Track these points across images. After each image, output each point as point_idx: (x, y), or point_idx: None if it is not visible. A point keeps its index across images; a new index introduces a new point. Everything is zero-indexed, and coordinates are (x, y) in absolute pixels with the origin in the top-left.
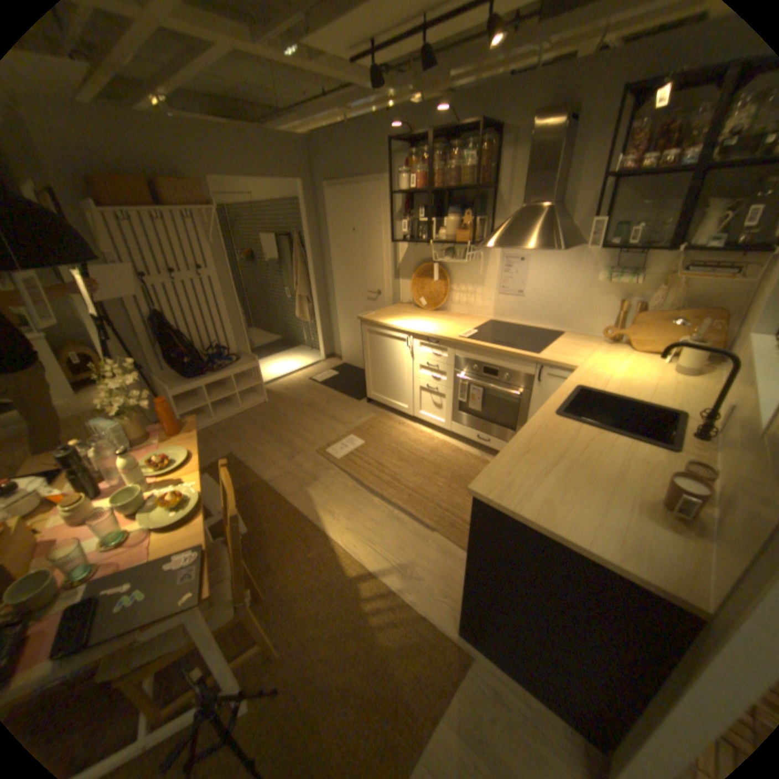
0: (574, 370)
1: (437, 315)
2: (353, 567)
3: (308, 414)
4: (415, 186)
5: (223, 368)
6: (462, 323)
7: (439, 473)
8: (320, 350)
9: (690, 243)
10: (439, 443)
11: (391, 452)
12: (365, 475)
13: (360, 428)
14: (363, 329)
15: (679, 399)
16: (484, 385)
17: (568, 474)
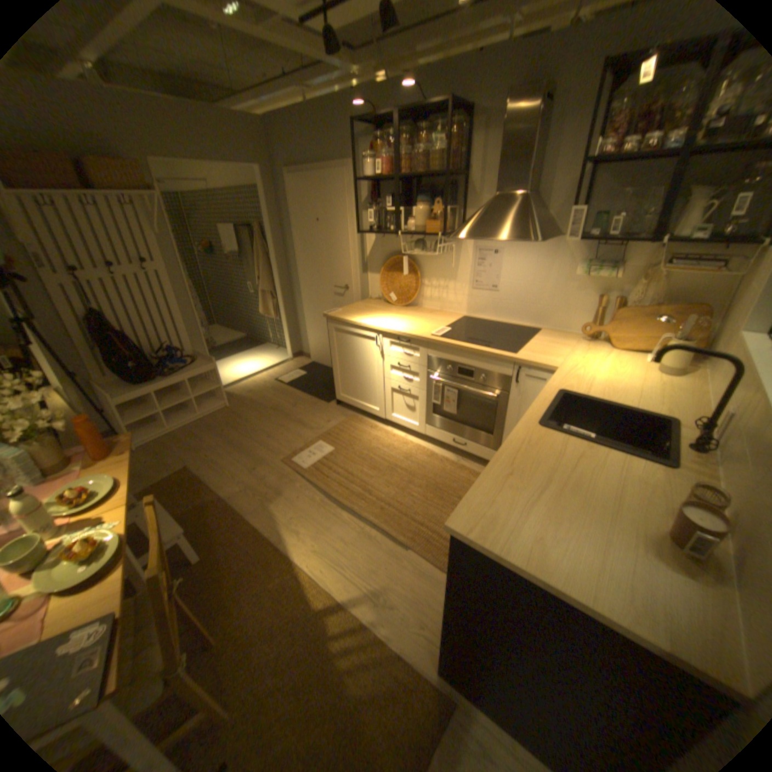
0: (554, 371)
1: (408, 312)
2: (320, 598)
3: (273, 419)
4: (381, 173)
5: (175, 372)
6: (435, 320)
7: (414, 482)
8: (287, 349)
9: (673, 235)
10: (413, 448)
11: (363, 461)
12: (334, 487)
13: (329, 434)
14: (330, 327)
15: (668, 403)
16: (459, 387)
17: (559, 502)
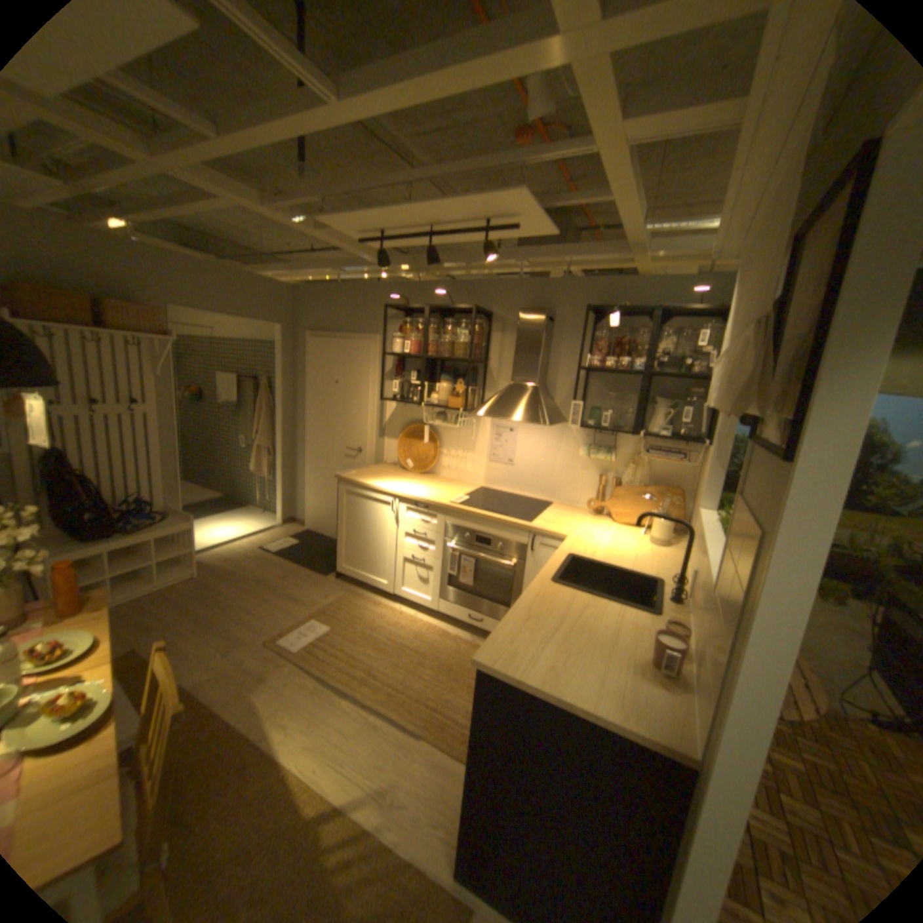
0: (564, 538)
1: (425, 478)
2: (312, 802)
3: (255, 593)
4: (407, 350)
5: (139, 530)
6: (452, 488)
7: (425, 663)
8: (276, 512)
9: (647, 430)
10: (424, 626)
11: (366, 640)
12: (332, 671)
13: (325, 610)
14: (340, 489)
15: (655, 567)
16: (477, 555)
17: (568, 640)
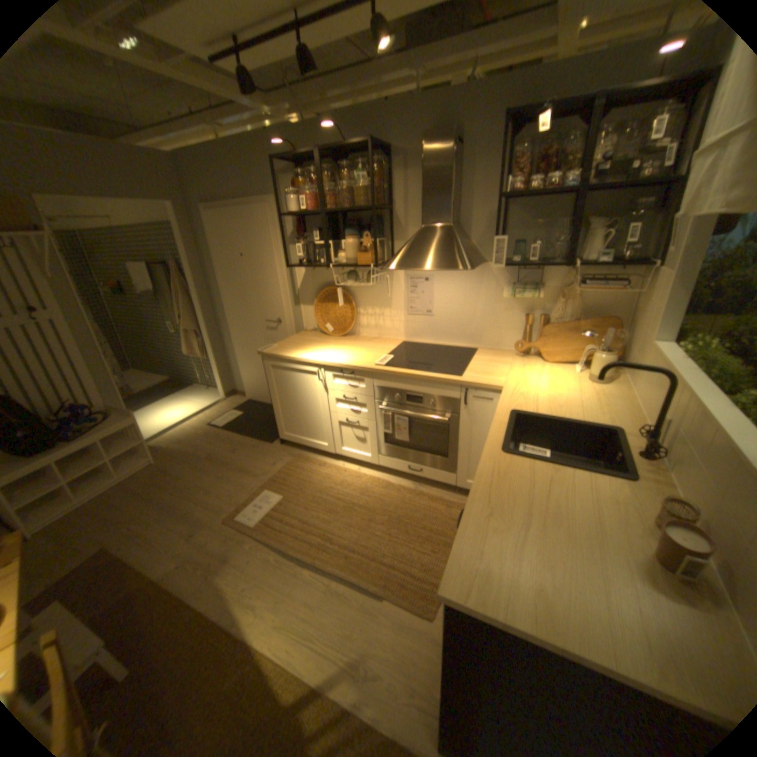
0: (500, 390)
1: (347, 341)
2: (290, 687)
3: (209, 471)
4: (305, 208)
5: (82, 434)
6: (375, 347)
7: (375, 519)
8: (217, 388)
9: (582, 259)
10: (368, 481)
11: (317, 504)
12: (290, 541)
13: (275, 478)
14: (266, 364)
15: (606, 412)
16: (410, 414)
17: (545, 539)
